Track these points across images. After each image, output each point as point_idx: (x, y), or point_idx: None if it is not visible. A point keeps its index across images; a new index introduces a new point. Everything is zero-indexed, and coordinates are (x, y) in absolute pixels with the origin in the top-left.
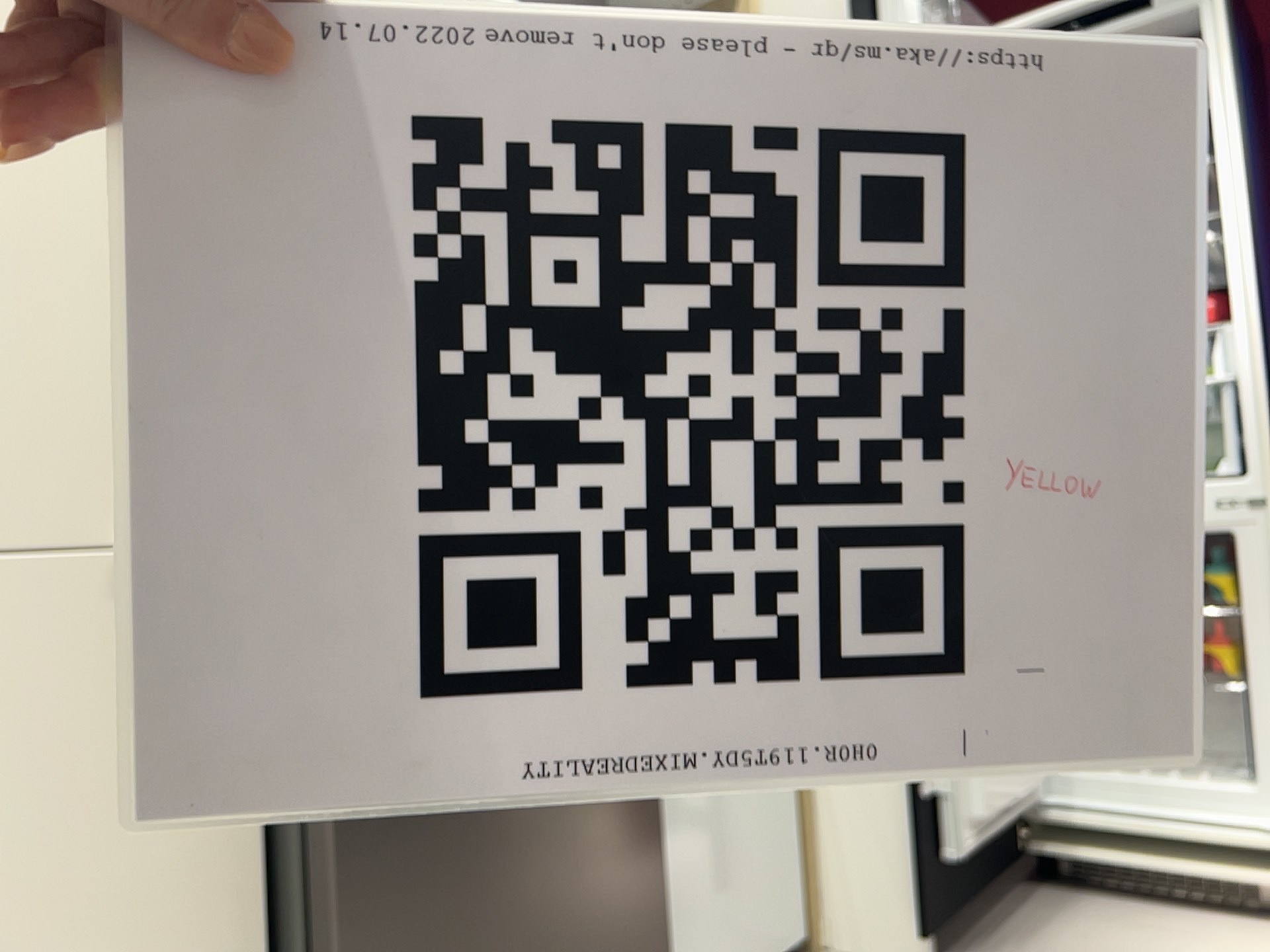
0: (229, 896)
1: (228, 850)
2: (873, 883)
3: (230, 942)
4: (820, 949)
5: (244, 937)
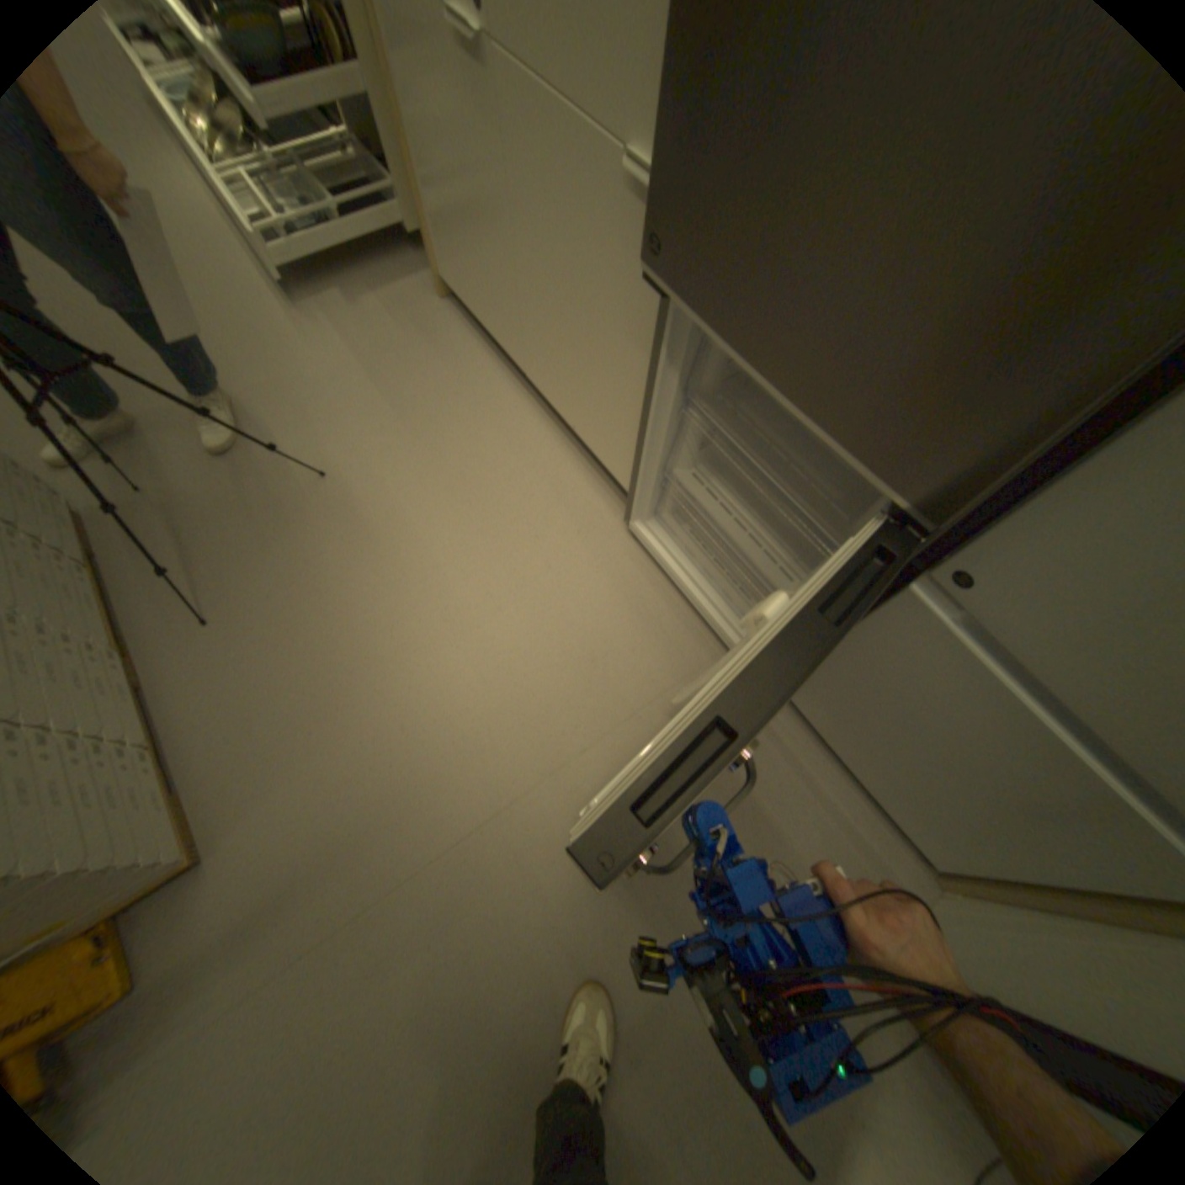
0: (644, 381)
1: (647, 363)
2: (960, 943)
3: (641, 398)
4: (940, 884)
5: (645, 403)
